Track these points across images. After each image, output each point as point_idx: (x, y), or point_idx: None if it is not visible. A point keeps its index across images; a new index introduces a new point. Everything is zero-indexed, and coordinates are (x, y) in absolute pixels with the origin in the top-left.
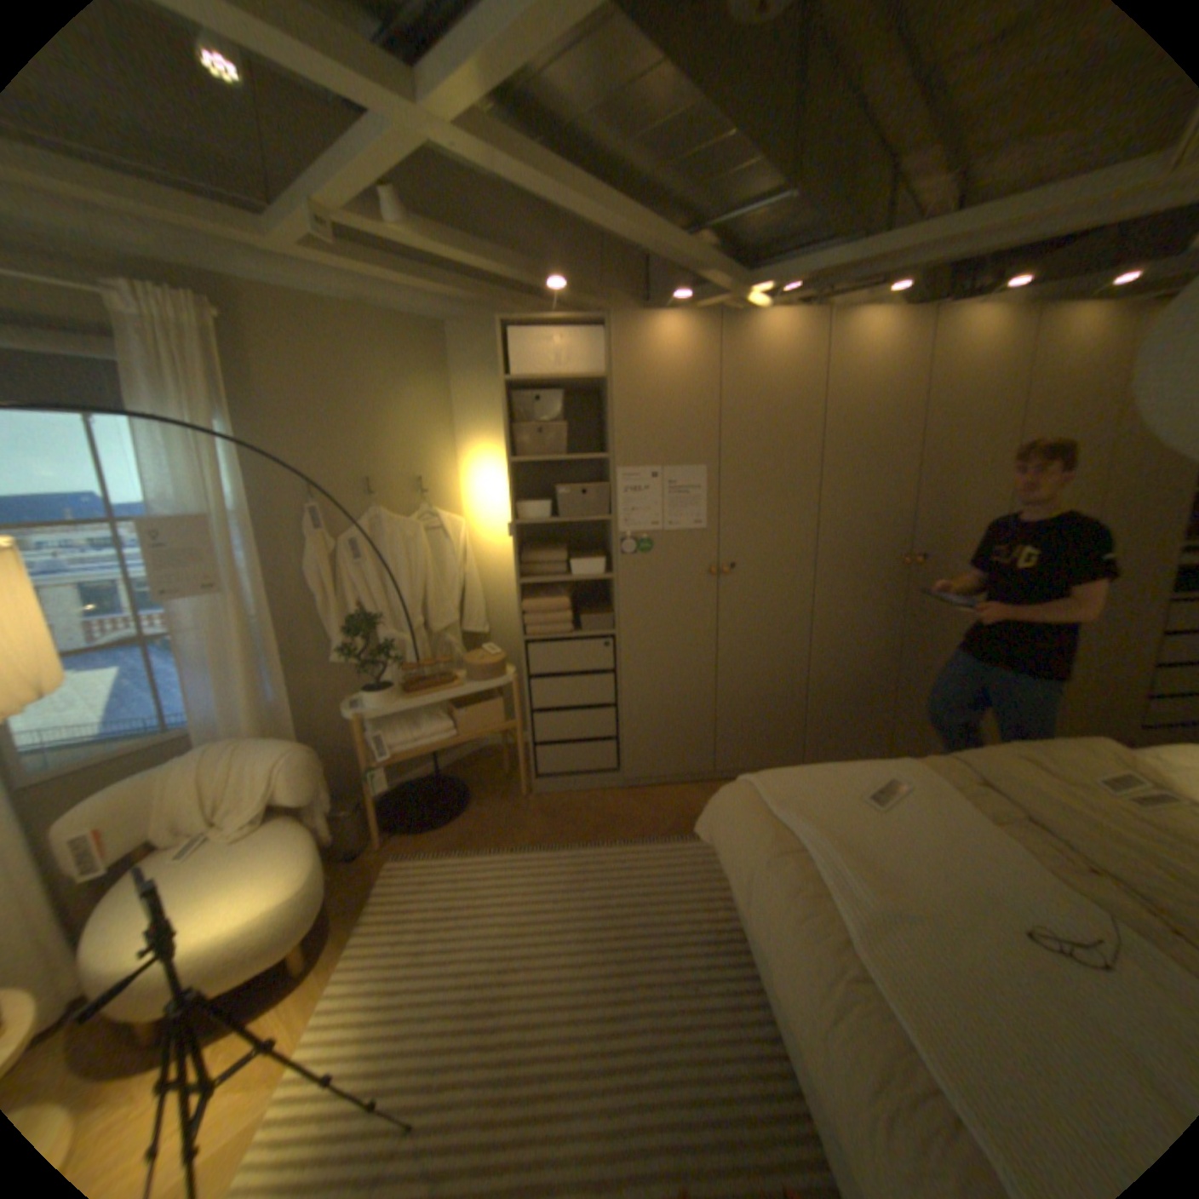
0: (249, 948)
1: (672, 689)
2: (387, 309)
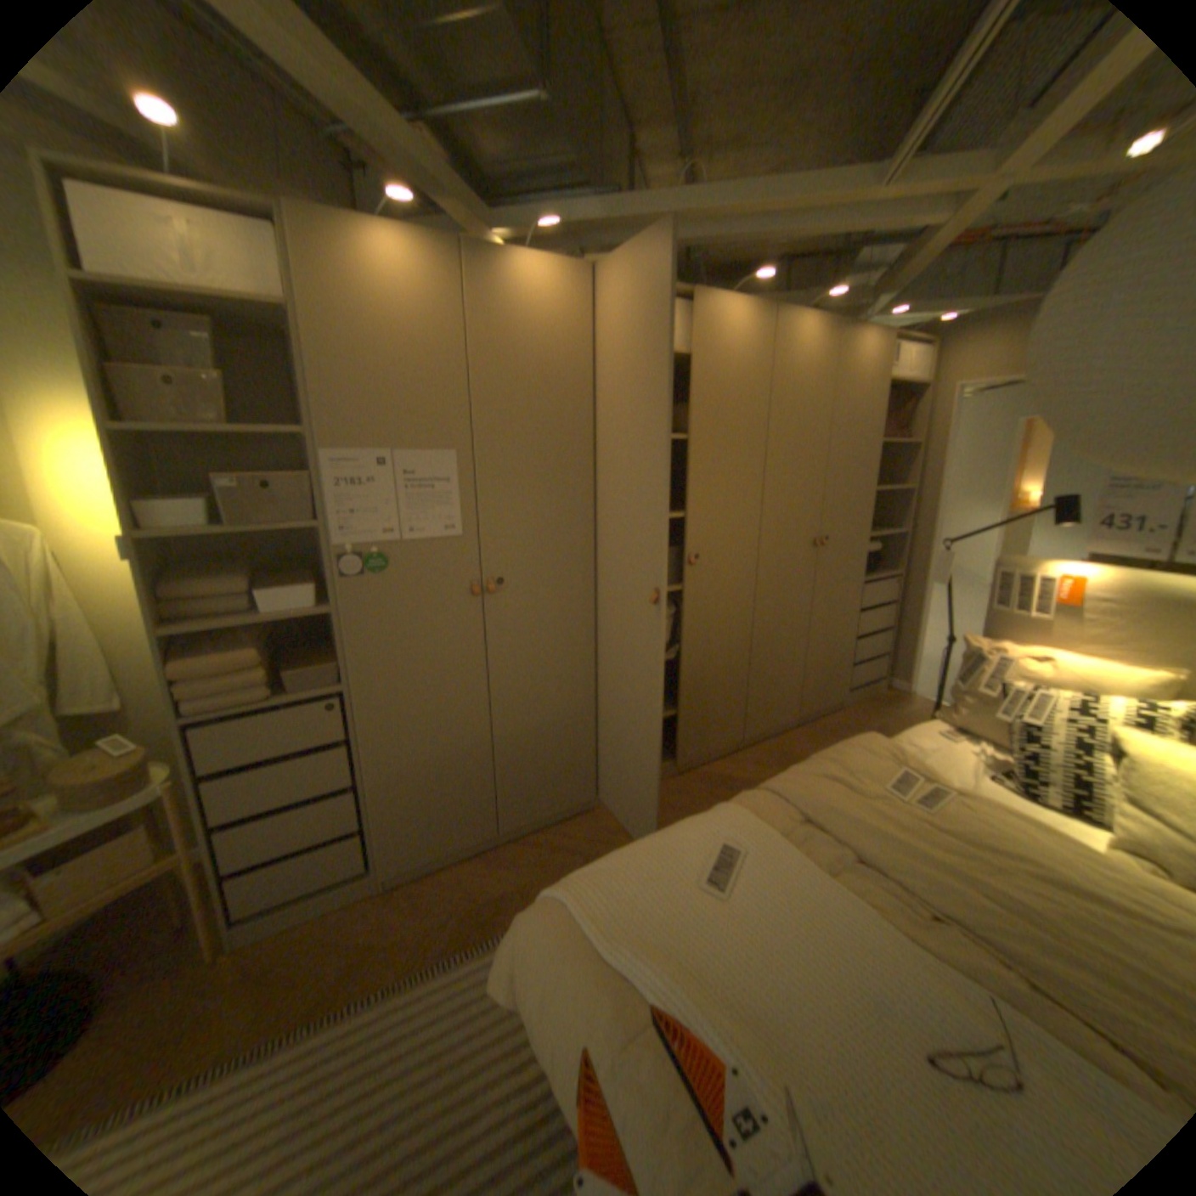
0: None
1: (435, 749)
2: None
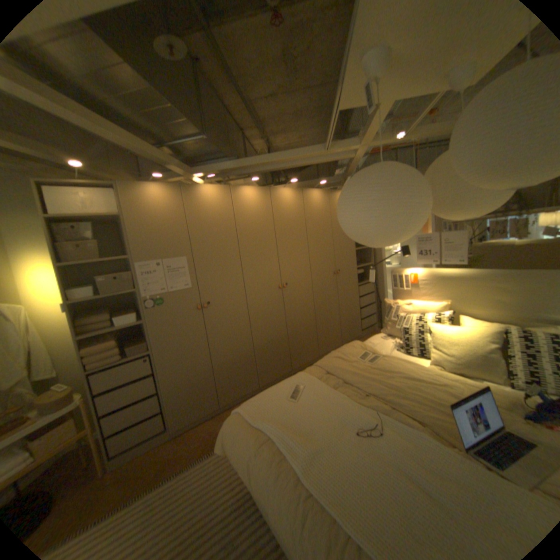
0: None
1: (189, 374)
2: None
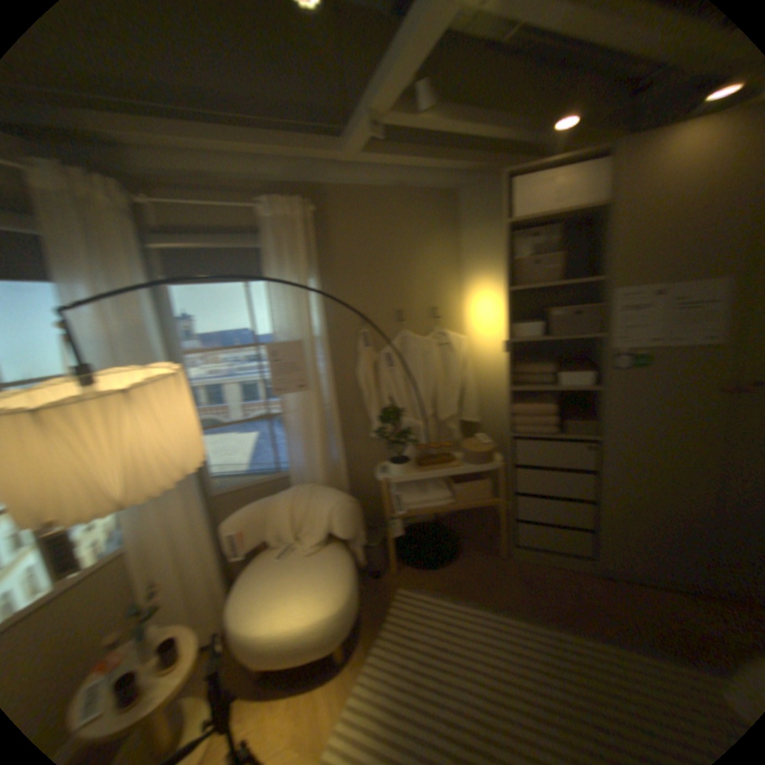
0: (311, 643)
1: (664, 499)
2: (420, 187)
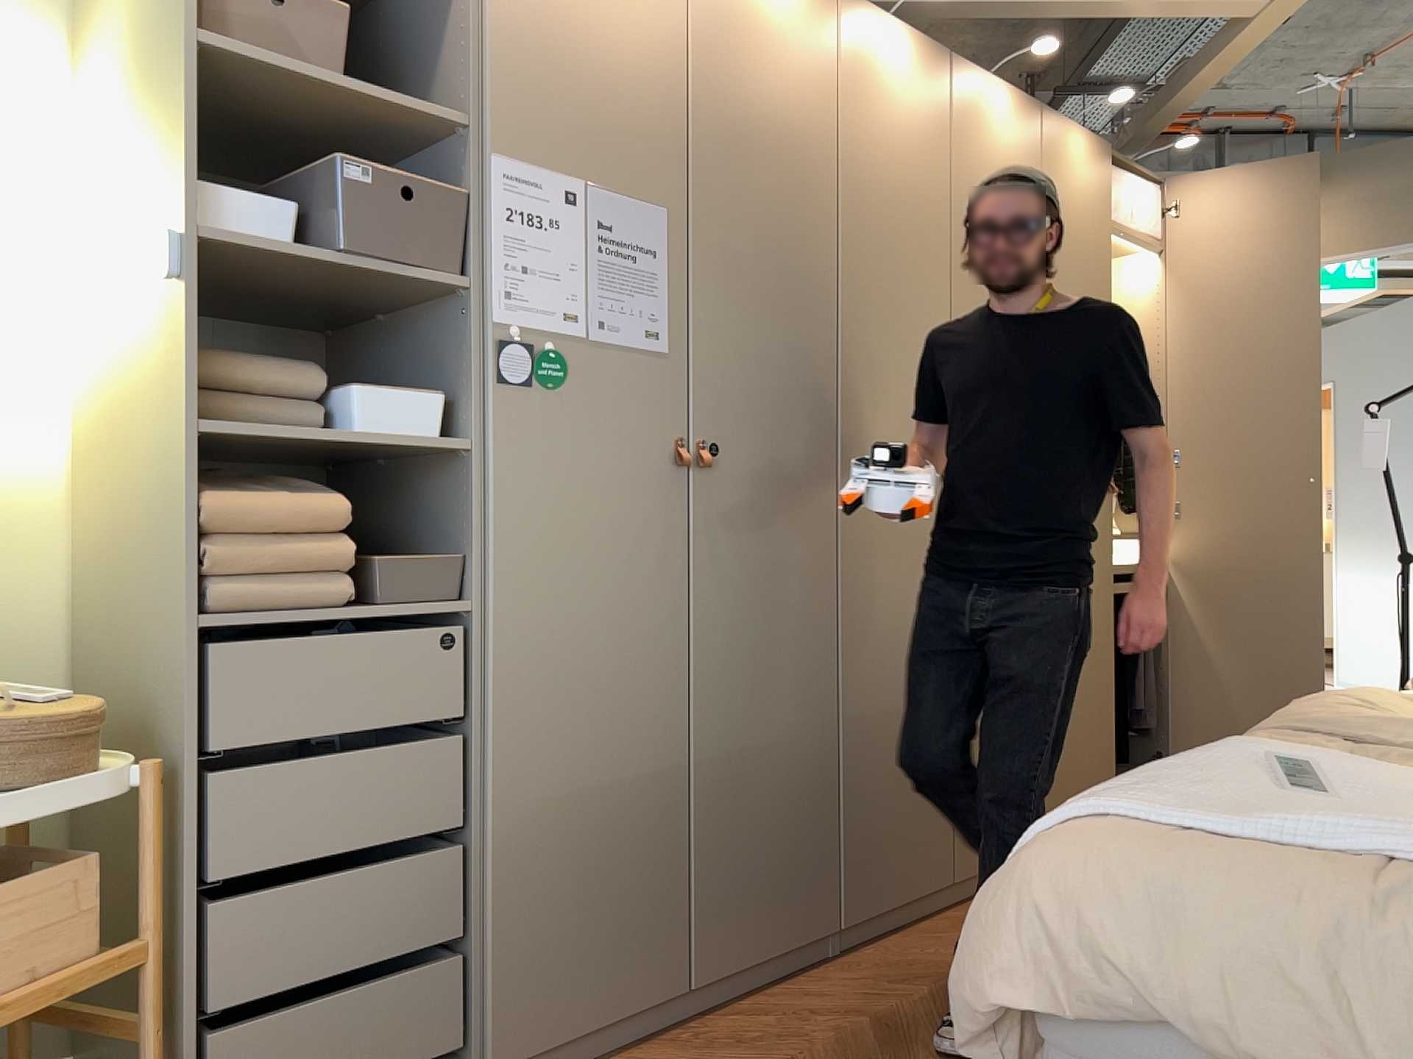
0: None
1: (605, 765)
2: None
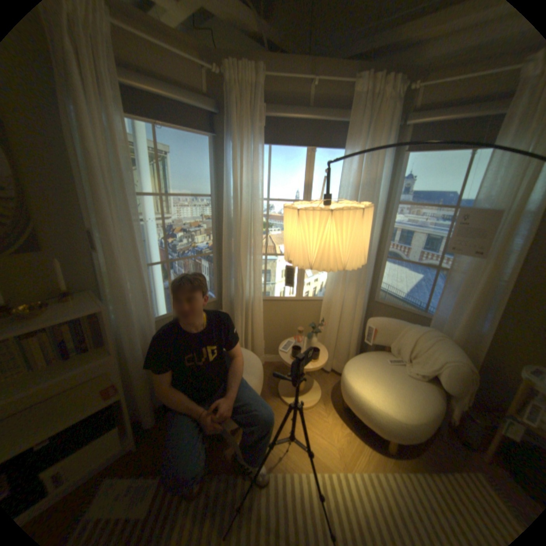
0: (375, 420)
1: None
2: None
